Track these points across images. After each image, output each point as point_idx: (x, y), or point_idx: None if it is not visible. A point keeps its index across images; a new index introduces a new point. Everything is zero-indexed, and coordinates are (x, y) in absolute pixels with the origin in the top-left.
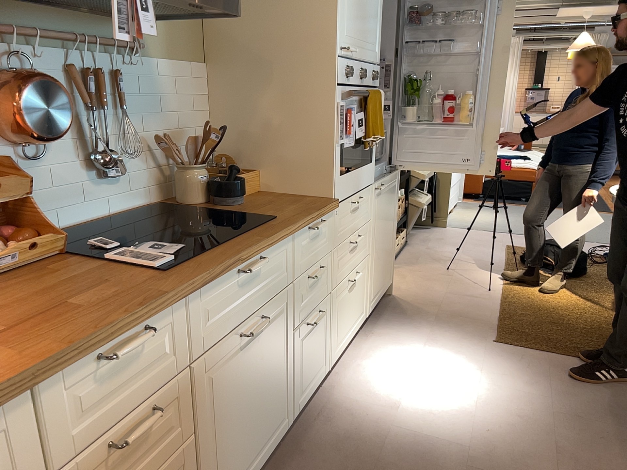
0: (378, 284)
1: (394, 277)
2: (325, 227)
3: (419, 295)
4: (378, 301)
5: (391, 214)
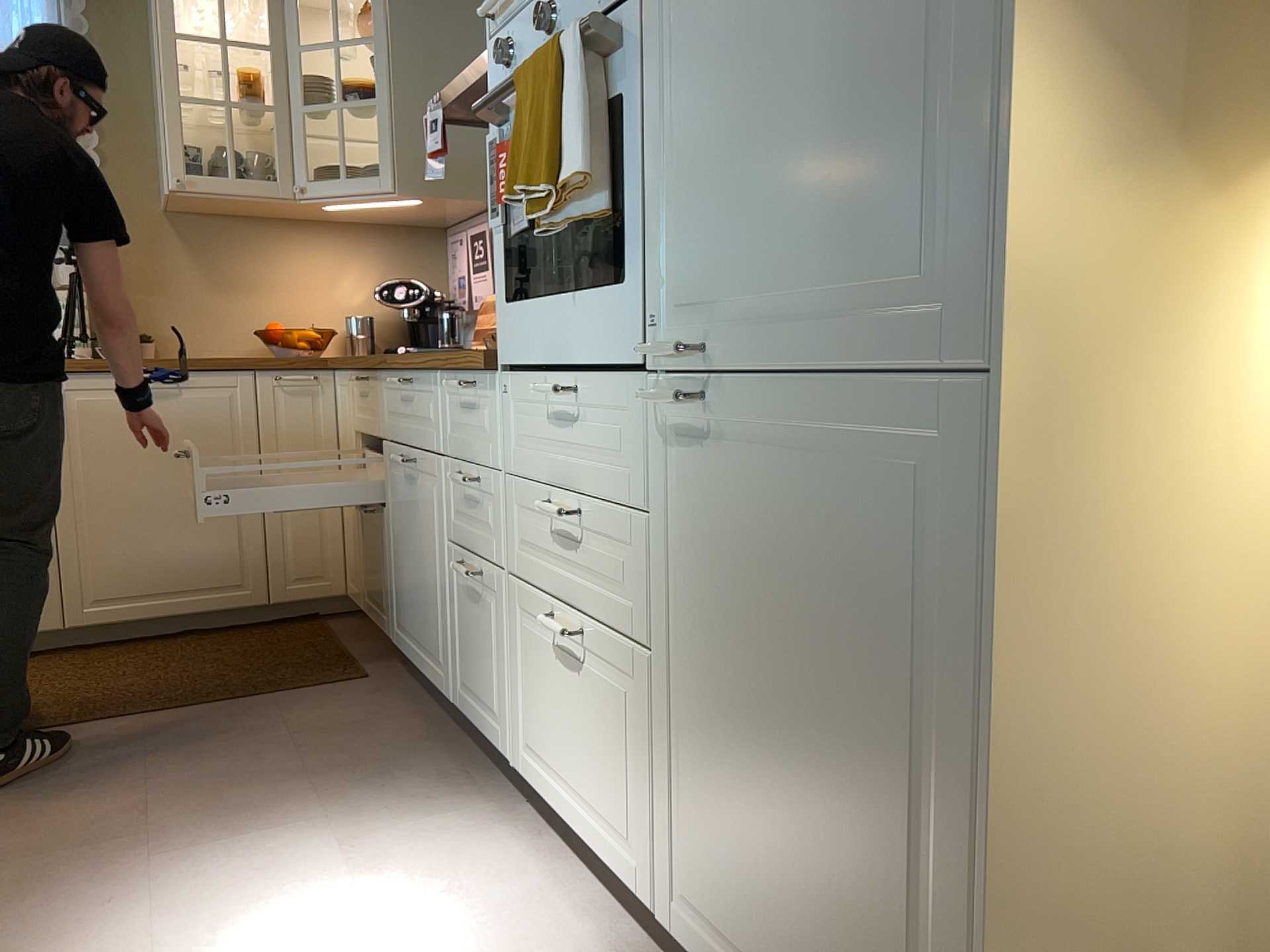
0: (748, 925)
1: None
2: (486, 405)
3: None
4: None
5: (868, 653)
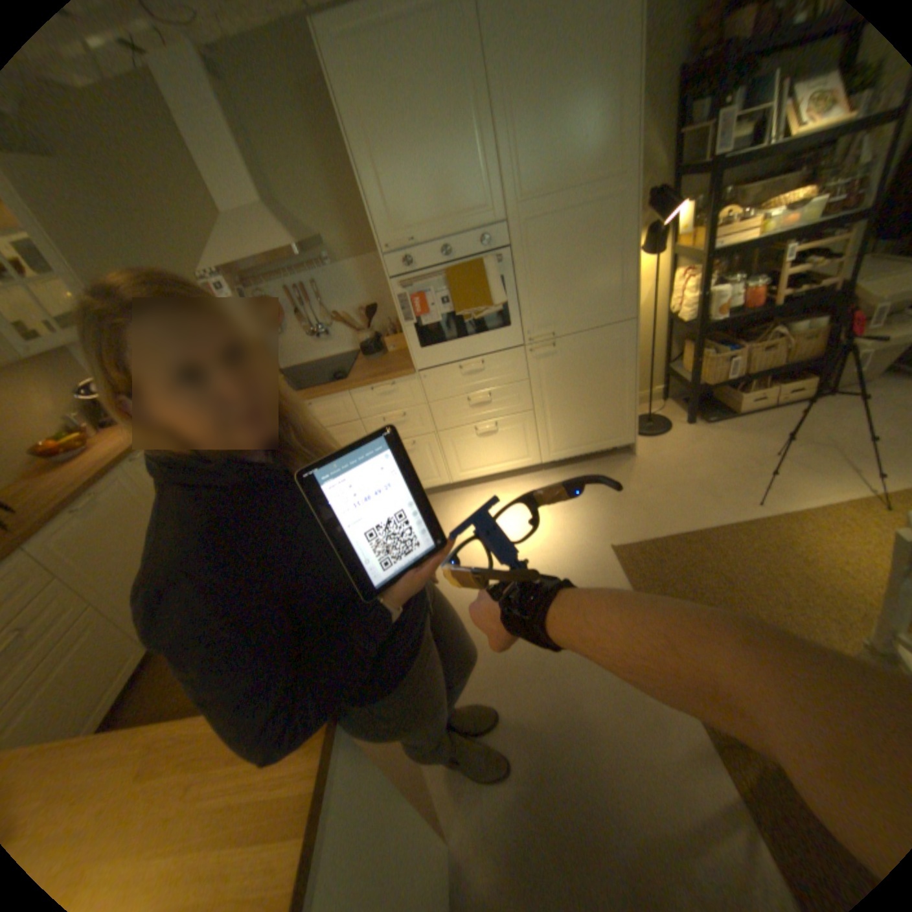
0: (573, 440)
1: (636, 439)
2: (403, 388)
3: (659, 469)
4: (579, 455)
5: (604, 373)
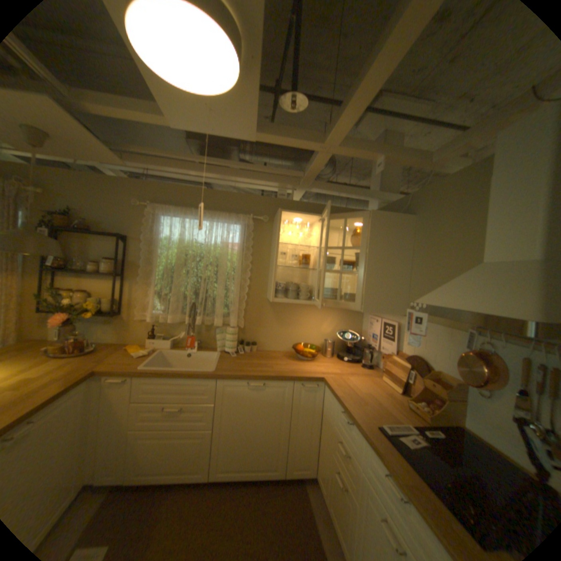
0: None
1: None
2: None
3: None
4: None
5: None
